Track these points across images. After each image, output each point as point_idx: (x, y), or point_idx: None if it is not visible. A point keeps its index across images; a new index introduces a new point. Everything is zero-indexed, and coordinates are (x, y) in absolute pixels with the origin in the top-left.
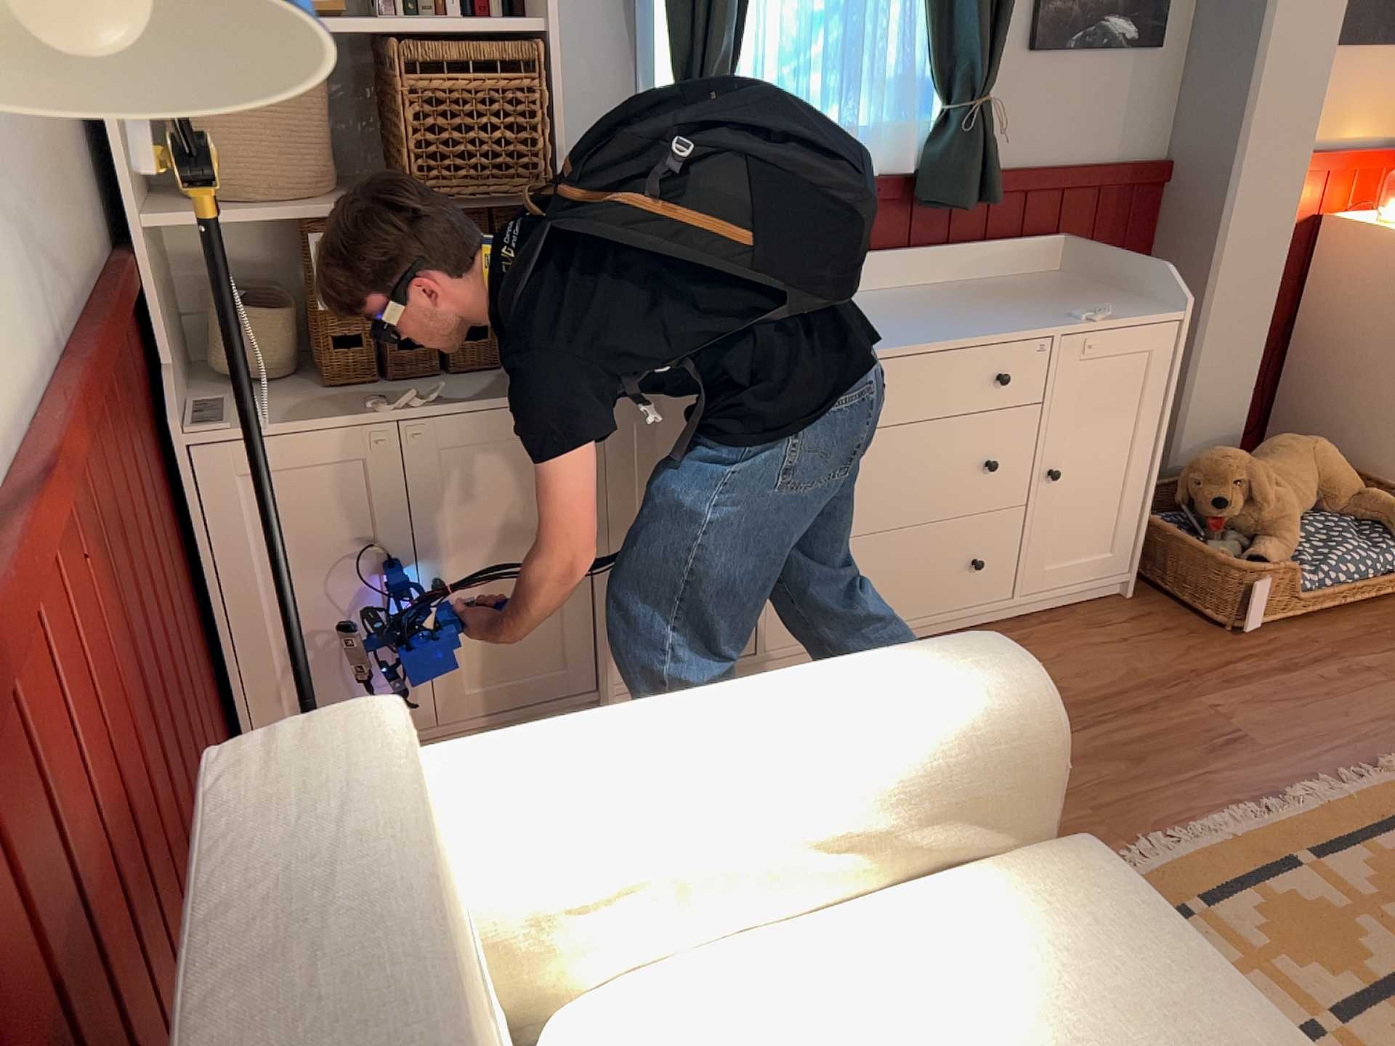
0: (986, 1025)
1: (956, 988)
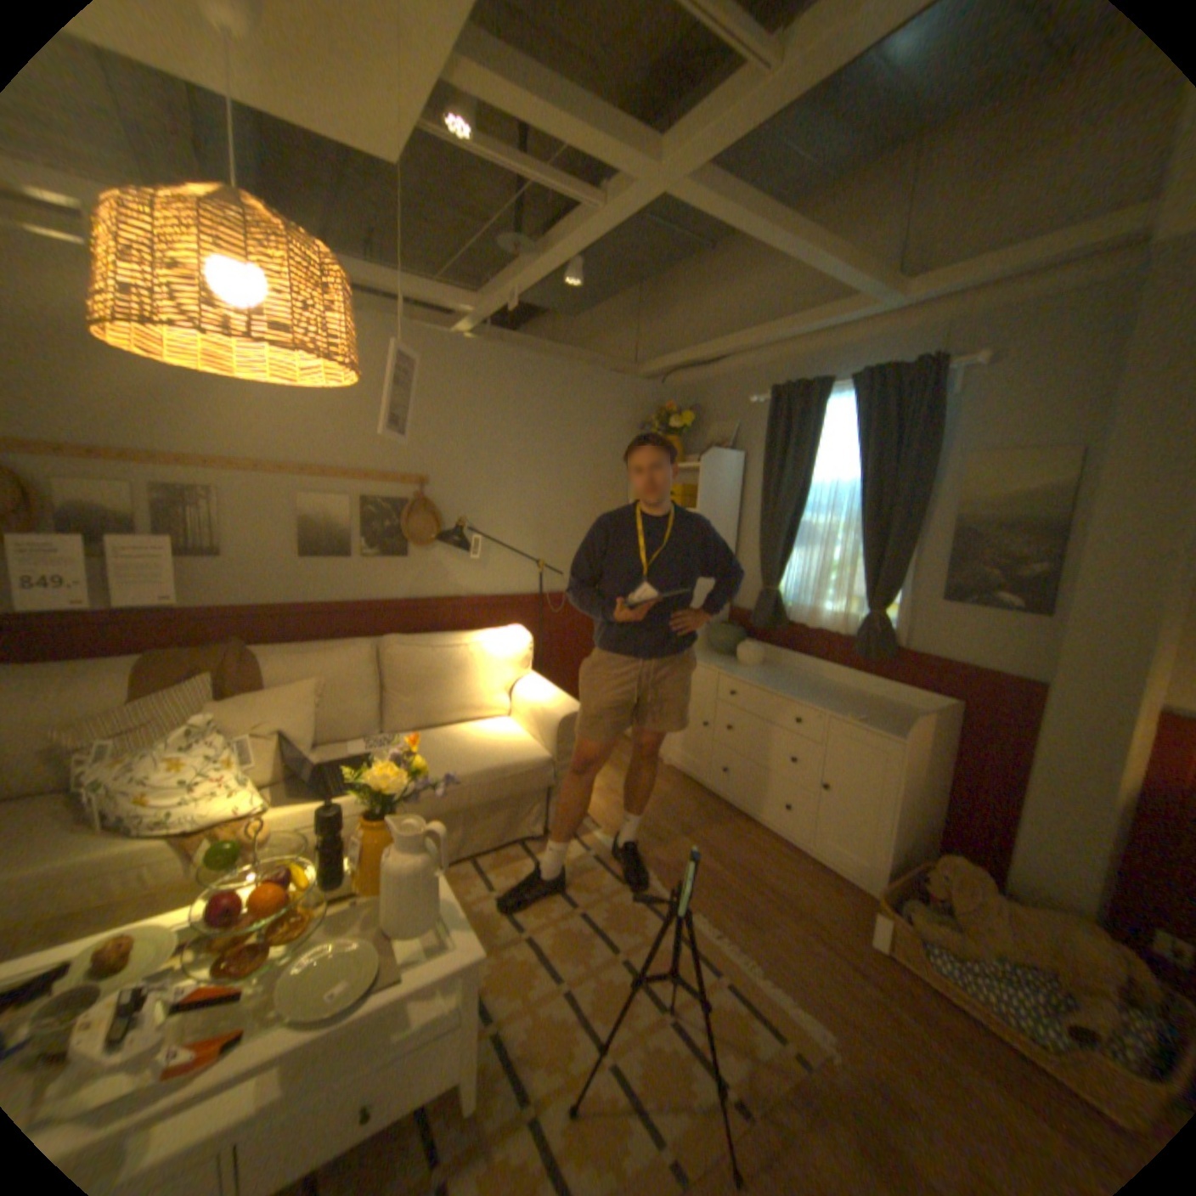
0: (489, 740)
1: (499, 738)
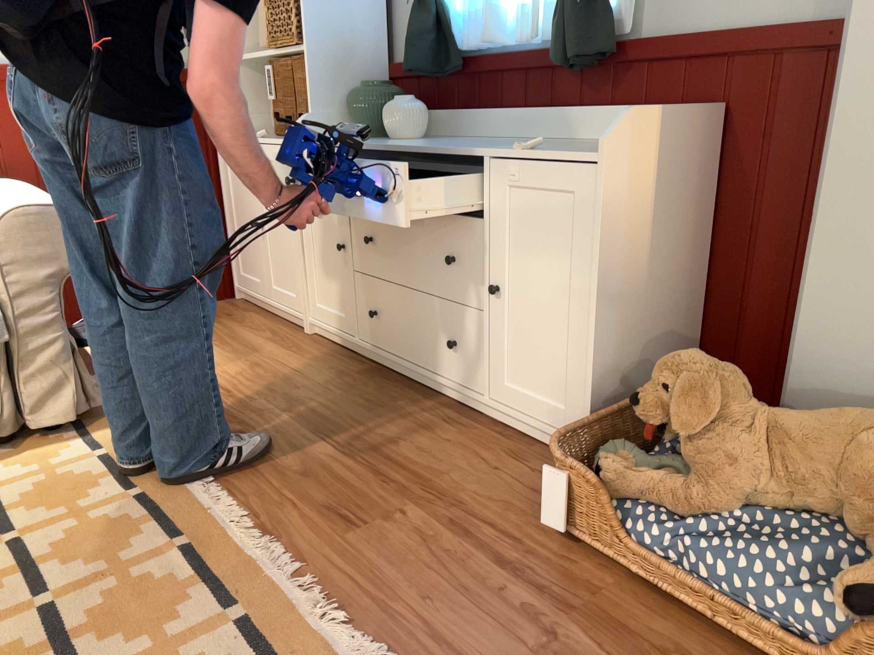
0: None
1: None
